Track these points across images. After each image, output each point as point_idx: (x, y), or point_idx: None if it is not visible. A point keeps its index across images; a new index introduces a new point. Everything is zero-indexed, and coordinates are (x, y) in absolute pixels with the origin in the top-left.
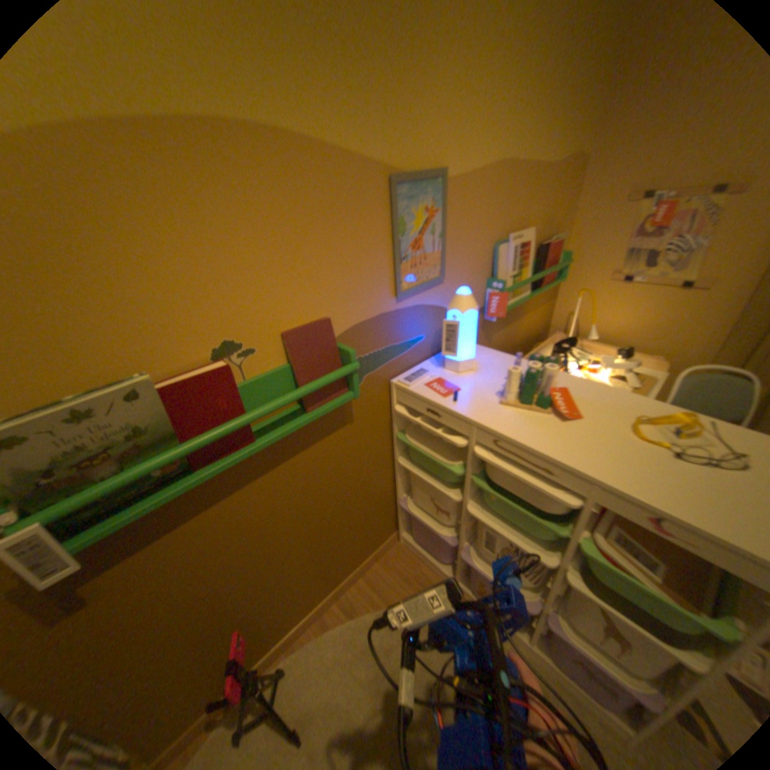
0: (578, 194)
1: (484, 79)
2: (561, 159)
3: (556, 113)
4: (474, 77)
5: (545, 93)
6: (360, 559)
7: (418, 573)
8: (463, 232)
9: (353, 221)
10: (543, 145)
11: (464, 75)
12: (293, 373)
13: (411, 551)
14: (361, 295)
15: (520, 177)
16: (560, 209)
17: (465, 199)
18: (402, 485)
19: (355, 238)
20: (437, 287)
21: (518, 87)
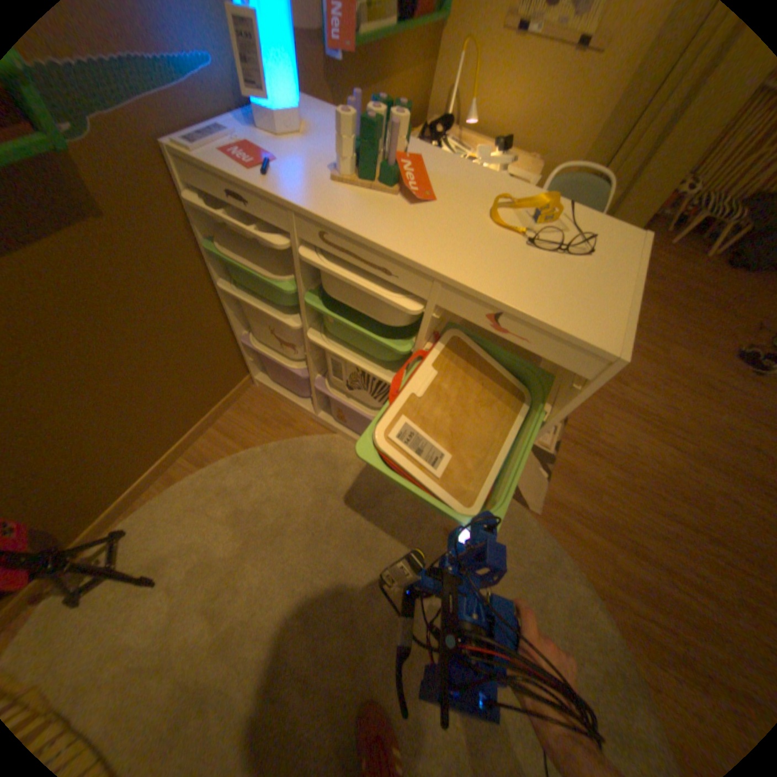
0: None
1: None
2: None
3: None
4: None
5: None
6: (202, 409)
7: (276, 412)
8: None
9: None
10: None
11: None
12: None
13: (267, 392)
14: None
15: None
16: None
17: None
18: (237, 318)
19: None
20: None
21: None
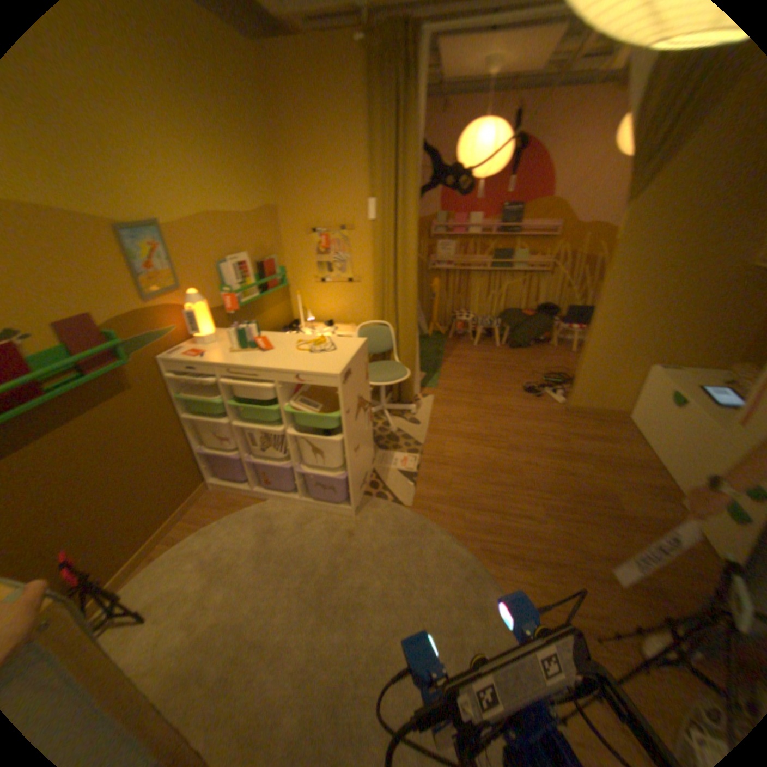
0: (276, 231)
1: (166, 171)
2: (250, 211)
3: (233, 186)
4: (158, 171)
5: (219, 175)
6: (172, 506)
7: (224, 501)
8: (183, 258)
9: (88, 254)
10: (230, 204)
11: (149, 170)
12: (64, 351)
13: (217, 491)
14: (108, 299)
15: (219, 223)
16: (263, 241)
17: (177, 238)
18: (192, 438)
19: (93, 264)
20: (174, 293)
21: (195, 173)
